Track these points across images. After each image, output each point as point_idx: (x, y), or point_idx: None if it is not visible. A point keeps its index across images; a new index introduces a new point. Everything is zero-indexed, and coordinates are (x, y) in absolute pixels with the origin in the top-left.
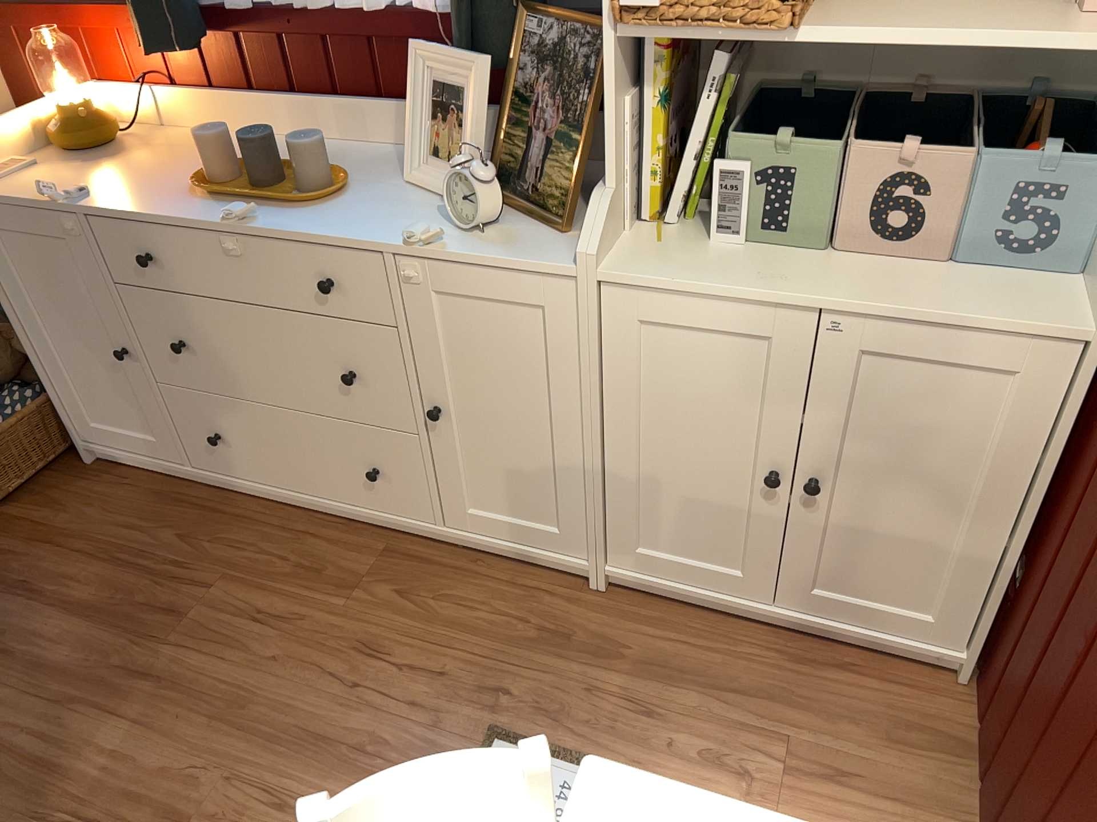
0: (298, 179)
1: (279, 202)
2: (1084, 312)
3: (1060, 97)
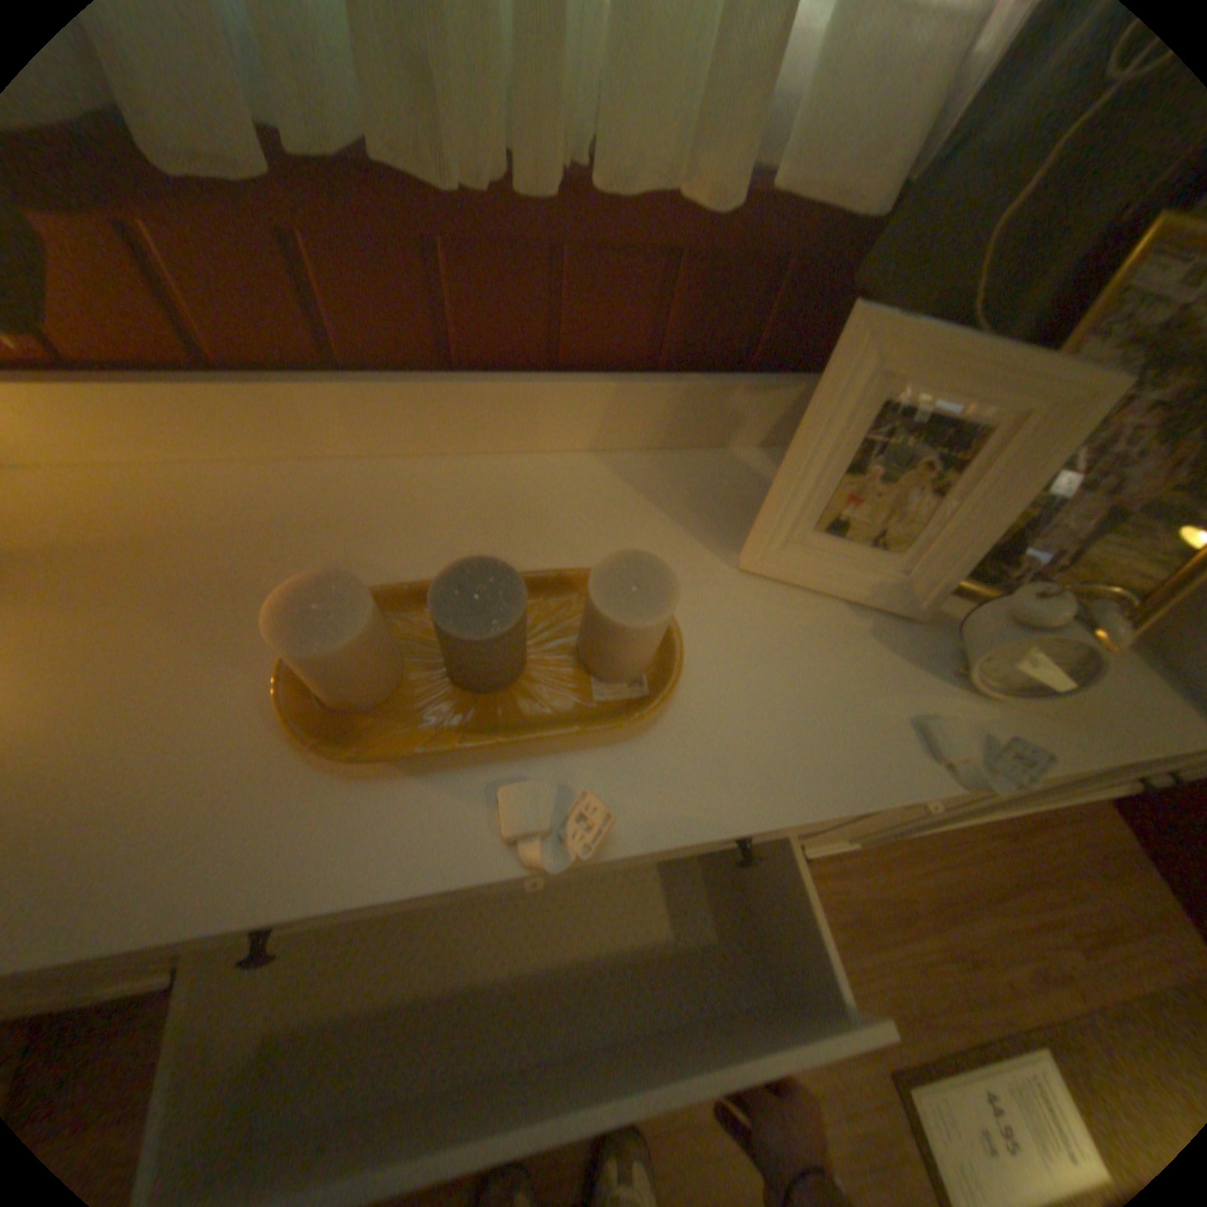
0: (593, 653)
1: (588, 728)
2: None
3: None
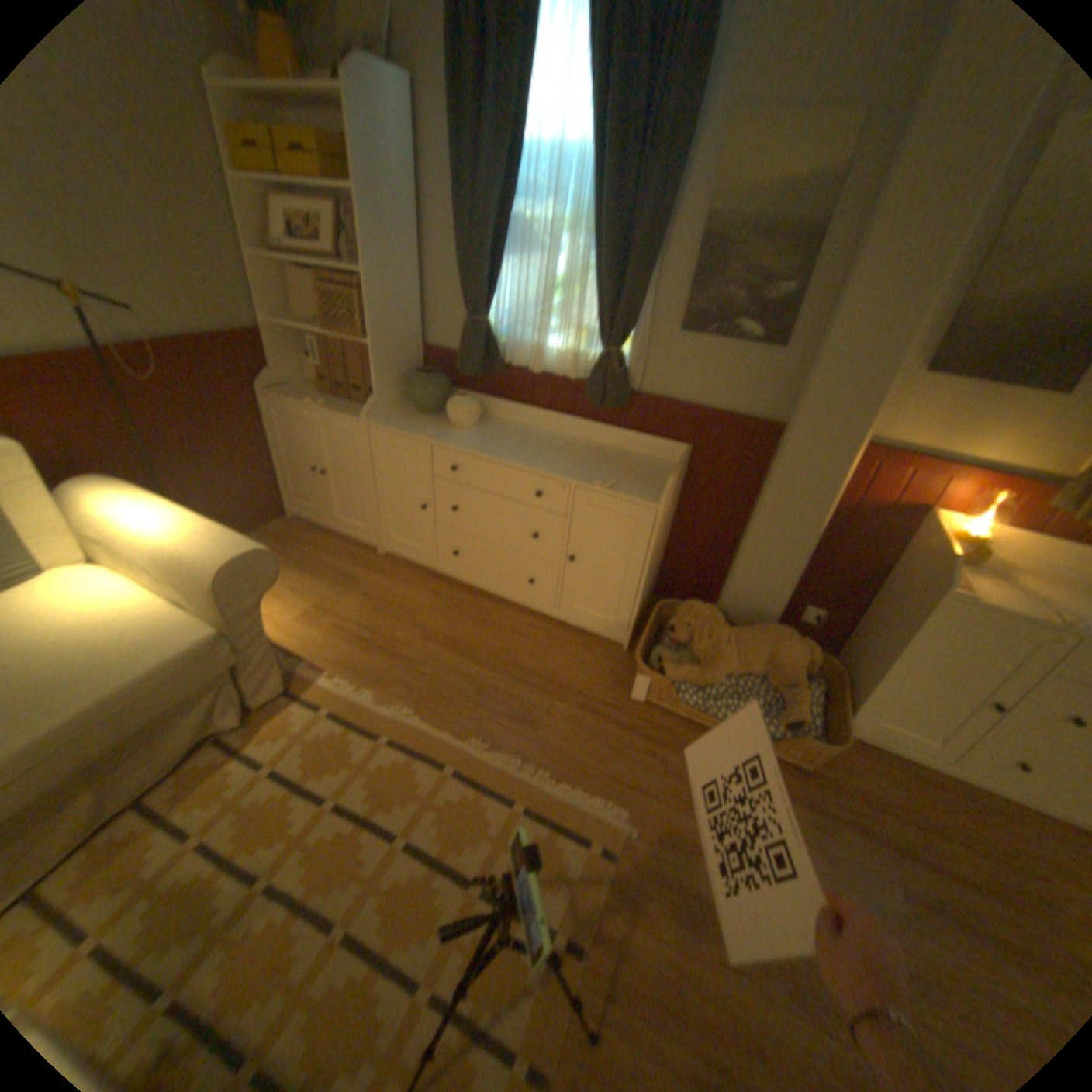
0: None
1: None
2: None
3: None
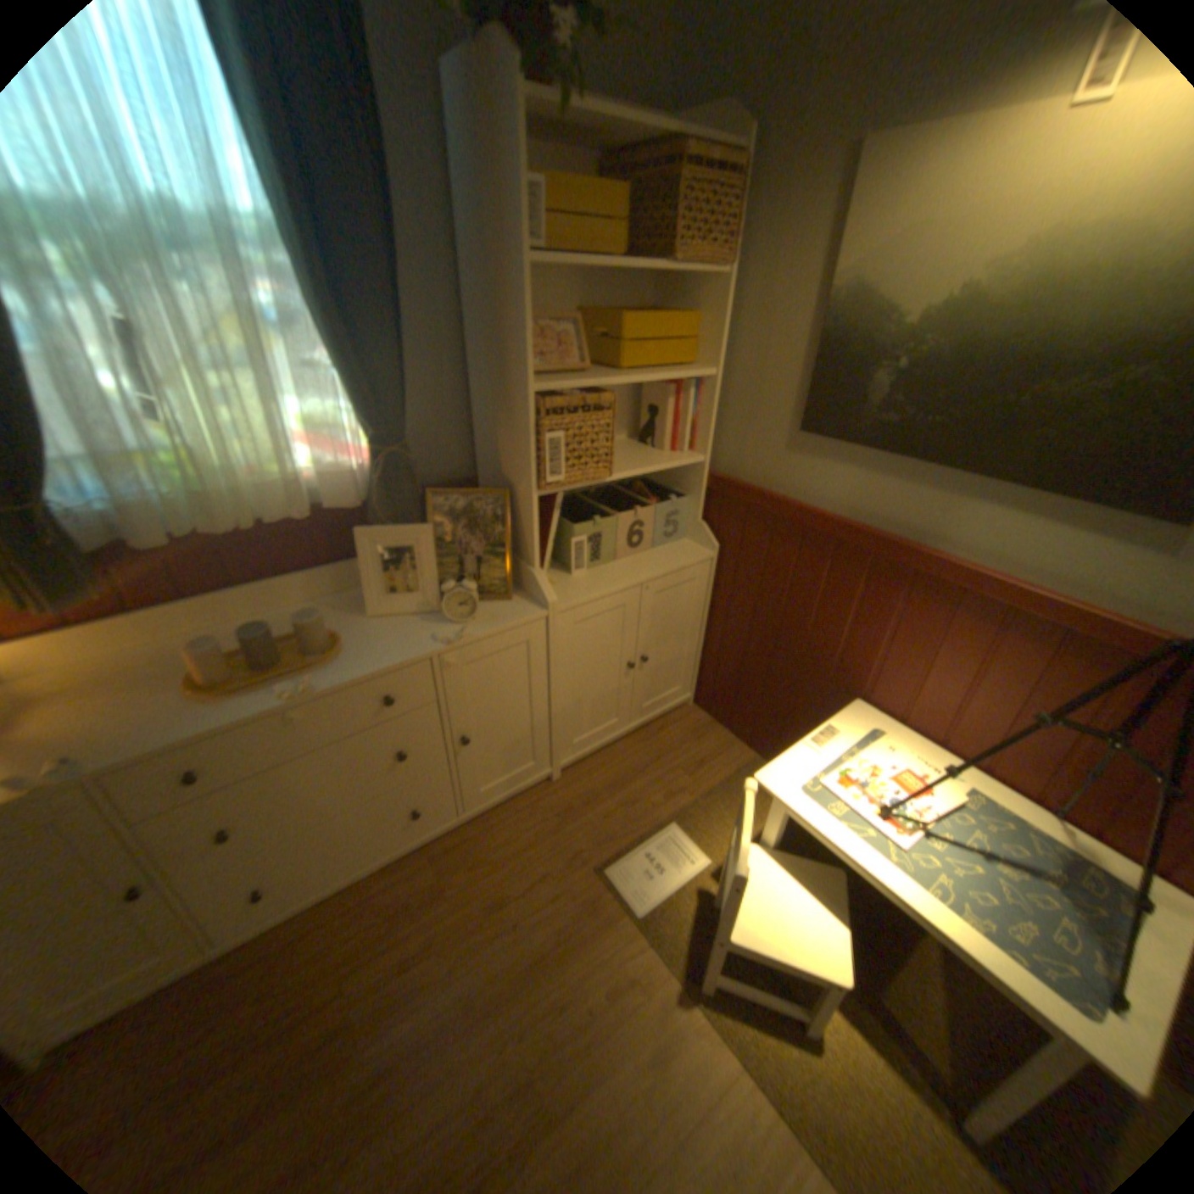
0: (304, 647)
1: (306, 669)
2: (703, 551)
3: (633, 481)
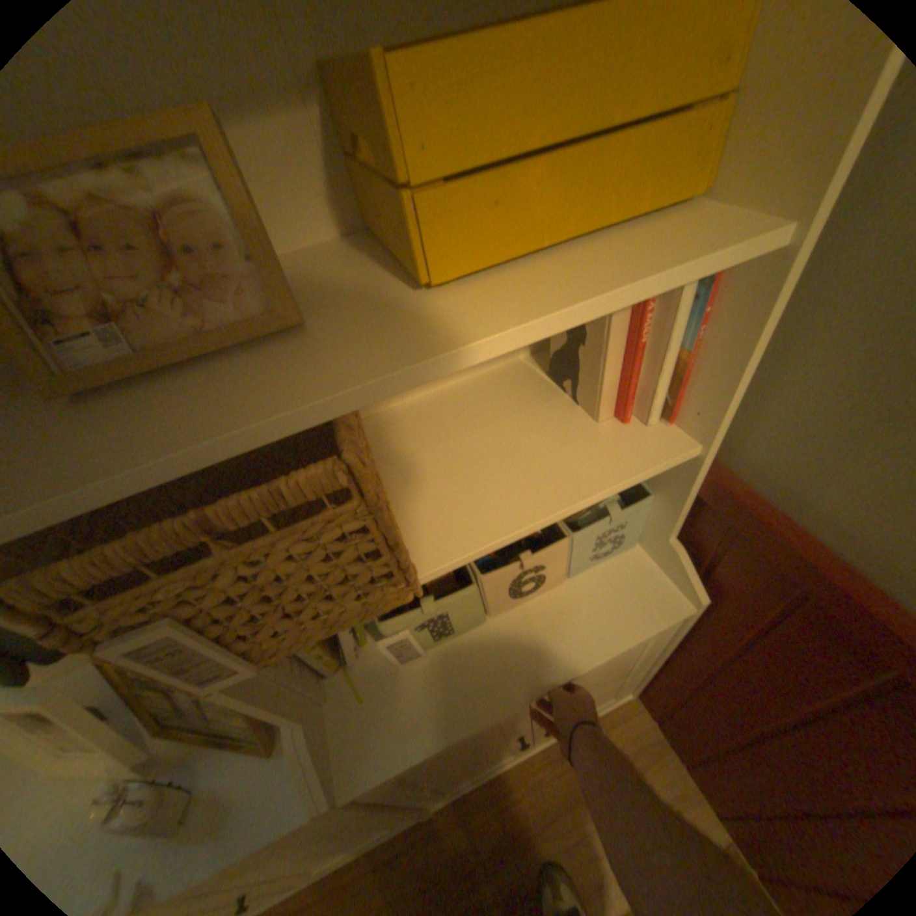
0: None
1: None
2: (676, 595)
3: None
